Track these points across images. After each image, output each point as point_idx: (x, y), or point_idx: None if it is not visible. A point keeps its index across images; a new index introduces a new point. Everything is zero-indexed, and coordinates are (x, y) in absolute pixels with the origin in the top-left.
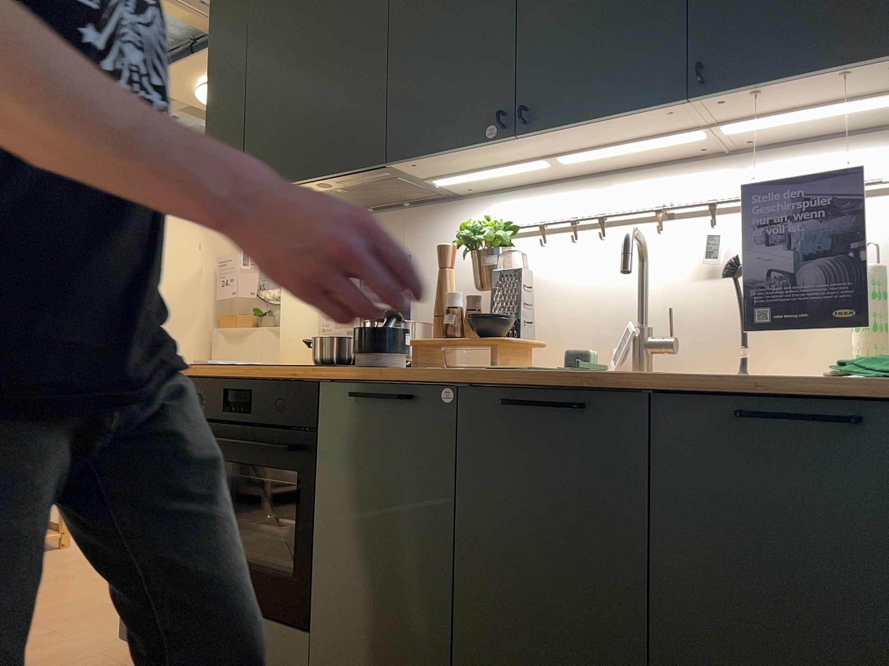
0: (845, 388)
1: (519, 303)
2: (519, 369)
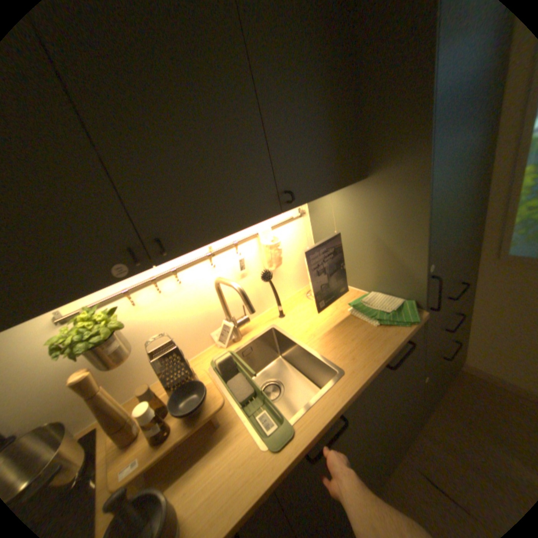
0: (410, 338)
1: (181, 367)
2: (292, 431)
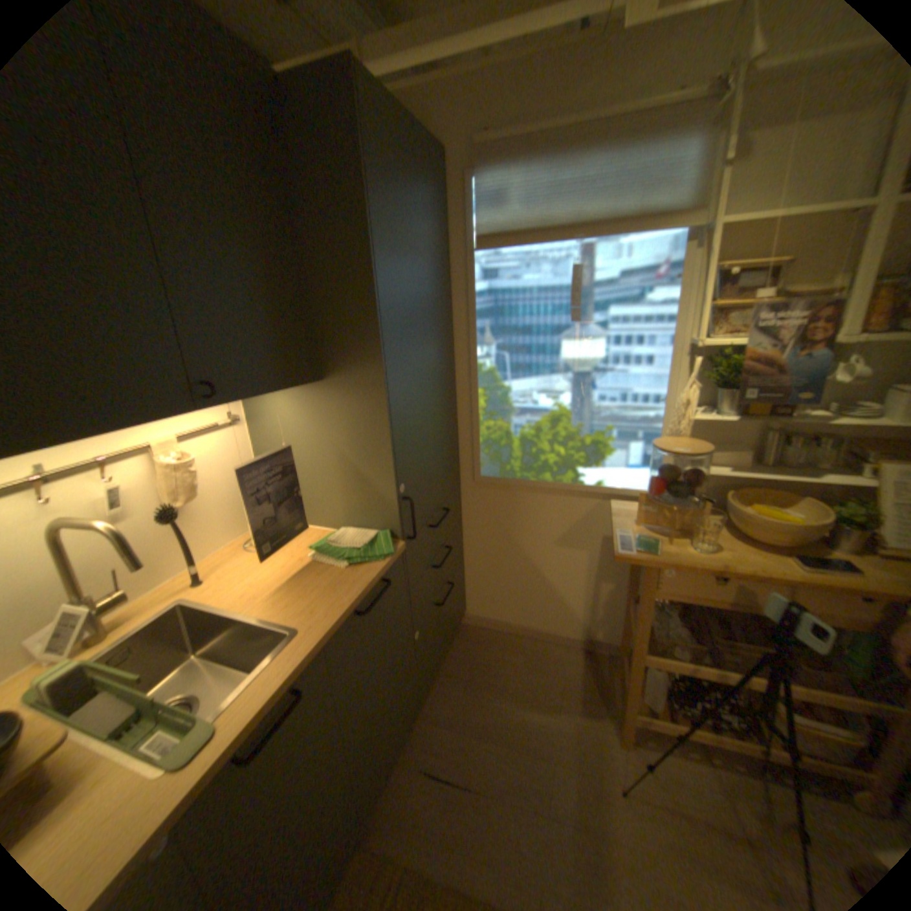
0: (383, 573)
1: None
2: (210, 731)
